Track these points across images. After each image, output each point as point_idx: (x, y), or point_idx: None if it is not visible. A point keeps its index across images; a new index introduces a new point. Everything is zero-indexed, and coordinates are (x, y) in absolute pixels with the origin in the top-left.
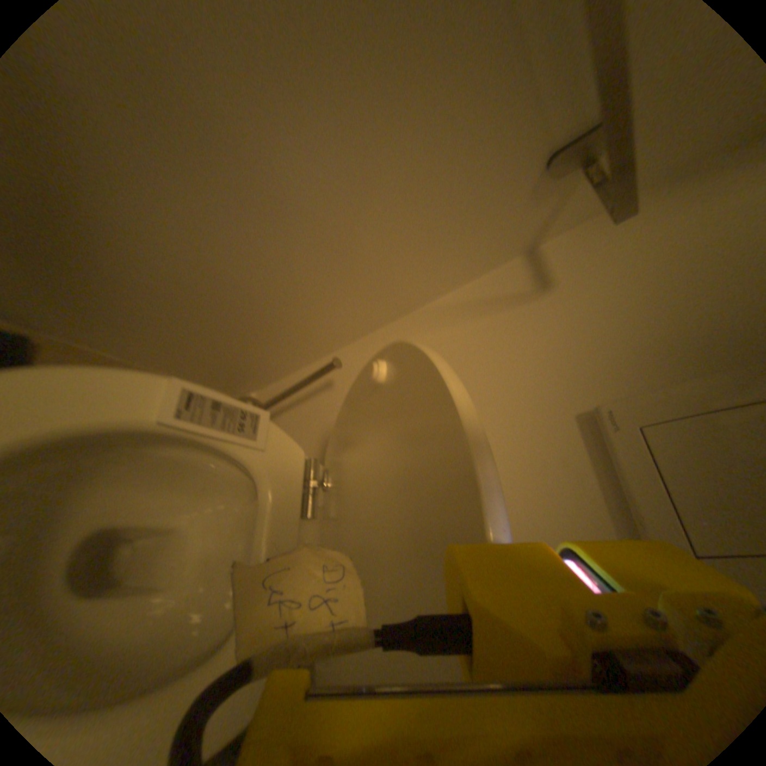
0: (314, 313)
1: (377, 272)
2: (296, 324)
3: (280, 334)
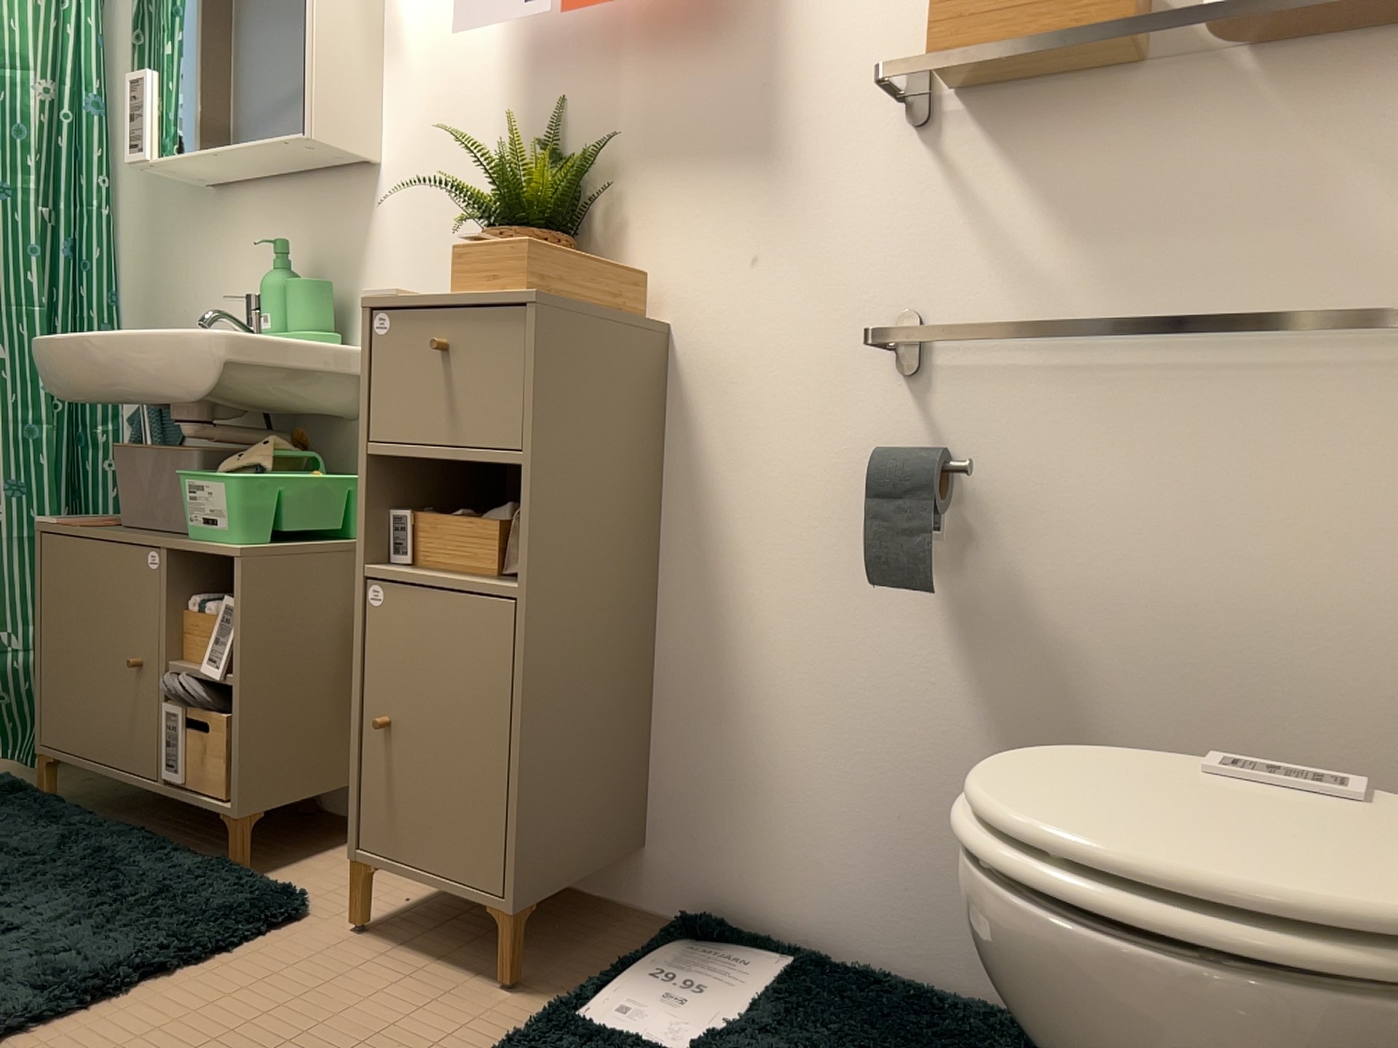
0: None
1: None
2: None
3: None
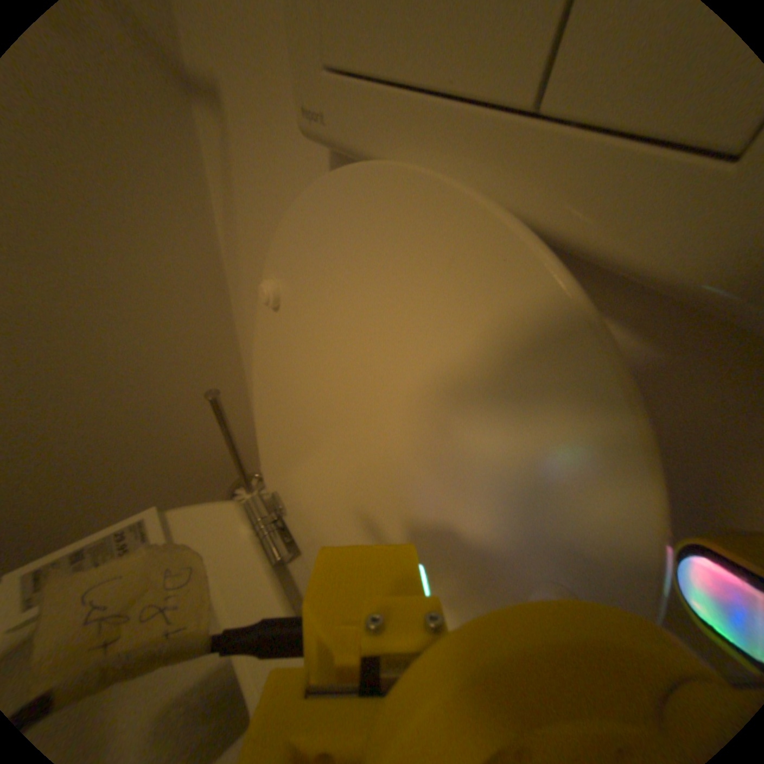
0: (161, 375)
1: (123, 289)
2: (170, 396)
3: (179, 416)
